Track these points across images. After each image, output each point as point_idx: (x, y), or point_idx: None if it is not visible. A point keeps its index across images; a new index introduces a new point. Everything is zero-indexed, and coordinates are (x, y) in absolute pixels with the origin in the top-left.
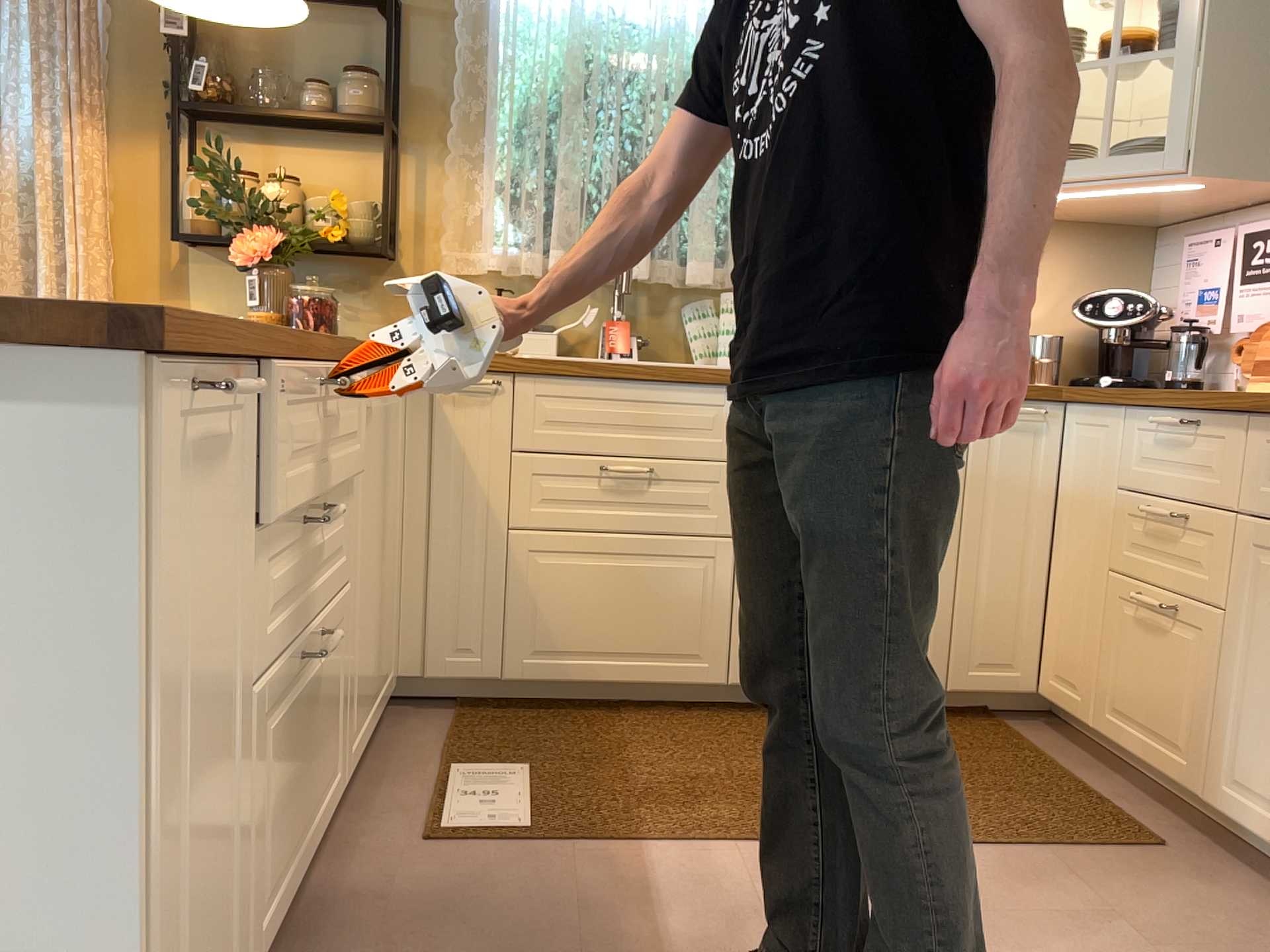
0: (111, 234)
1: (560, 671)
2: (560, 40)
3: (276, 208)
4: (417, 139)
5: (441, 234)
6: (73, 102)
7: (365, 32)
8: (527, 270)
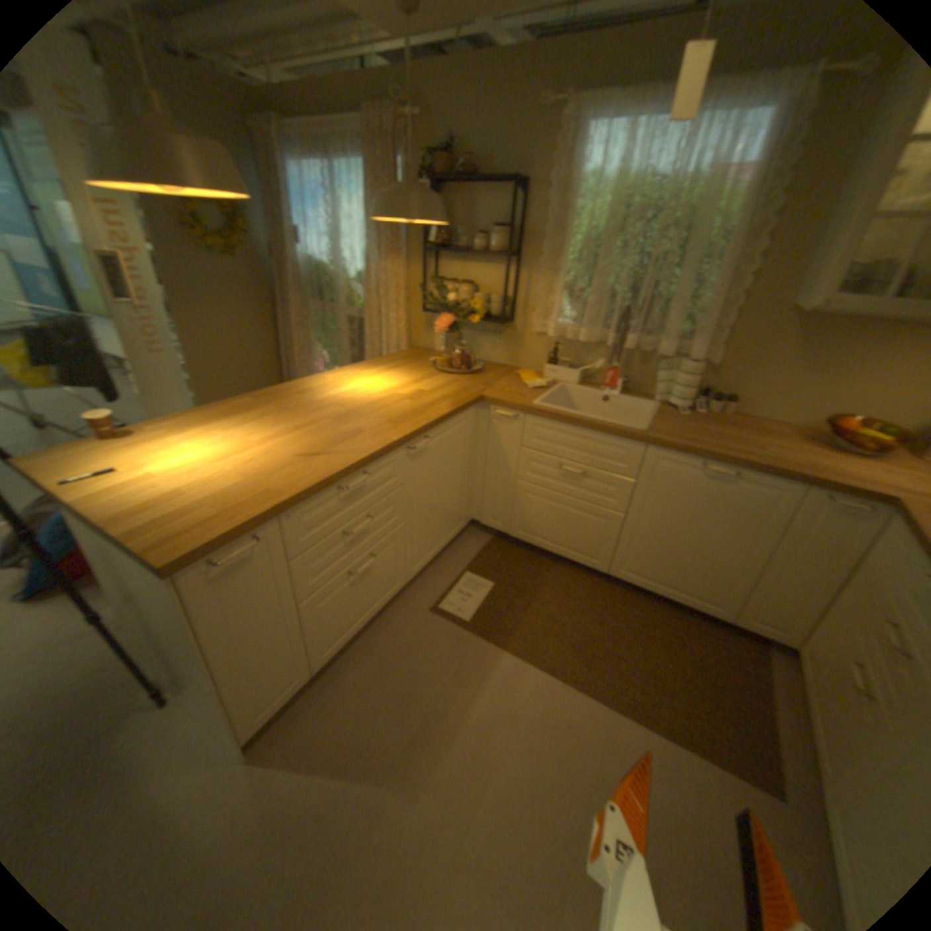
0: (404, 305)
1: (532, 540)
2: (612, 193)
3: (455, 303)
4: (528, 258)
5: (534, 310)
6: (388, 248)
7: (509, 196)
8: (569, 337)
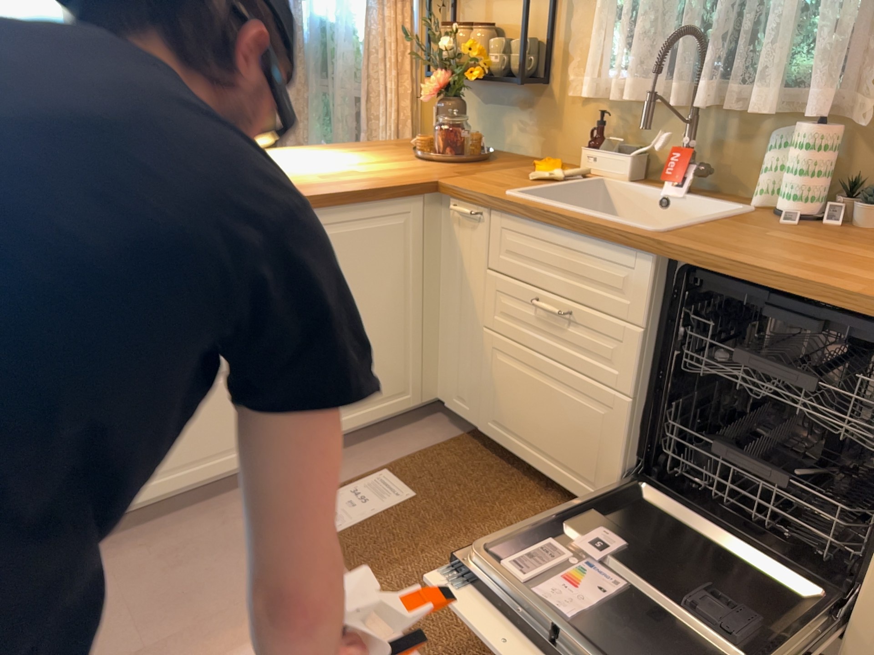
0: (409, 72)
1: (507, 441)
2: None
3: (452, 54)
4: None
5: (575, 62)
6: None
7: None
8: (611, 98)
